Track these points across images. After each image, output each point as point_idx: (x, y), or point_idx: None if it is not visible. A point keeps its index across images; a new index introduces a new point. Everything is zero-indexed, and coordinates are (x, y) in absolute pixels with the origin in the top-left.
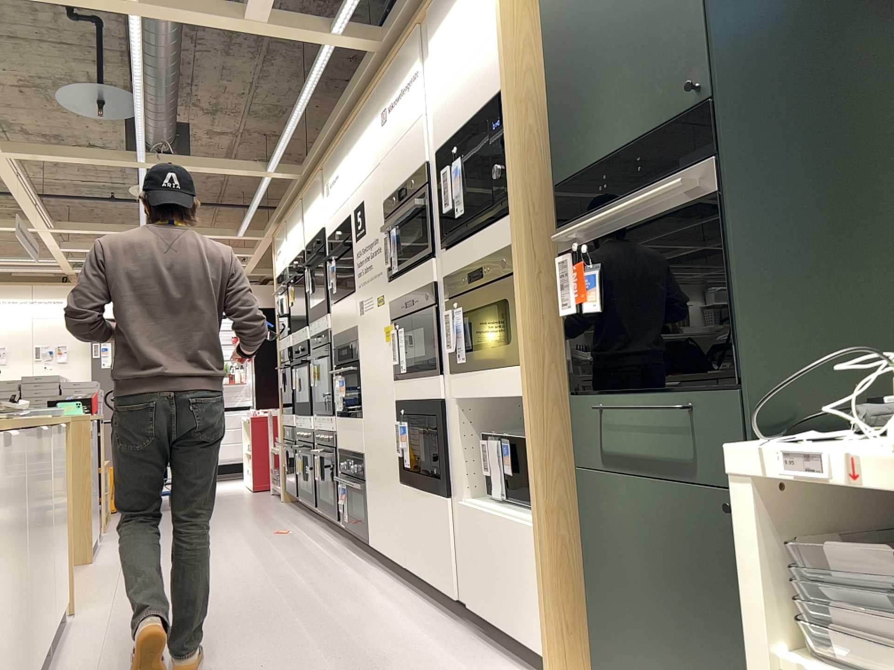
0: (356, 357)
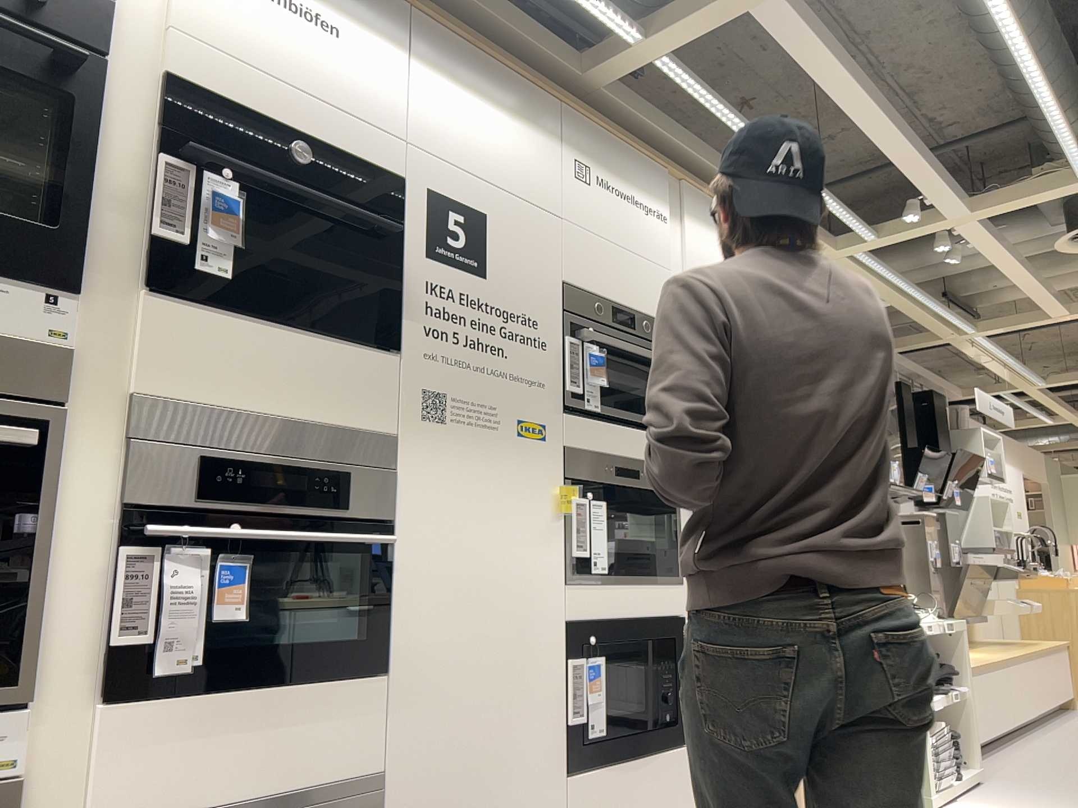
0: (383, 510)
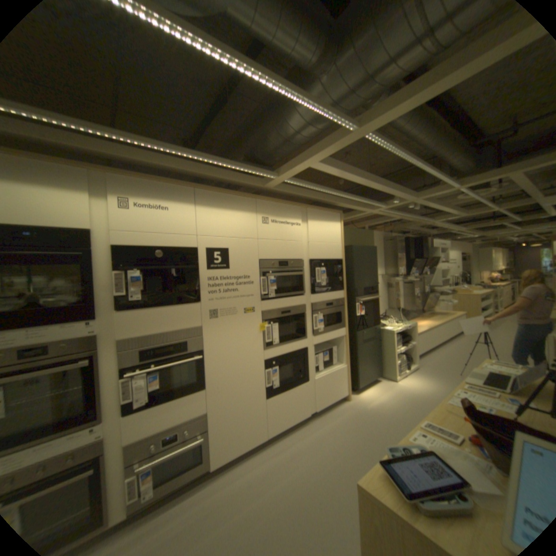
0: (199, 348)
